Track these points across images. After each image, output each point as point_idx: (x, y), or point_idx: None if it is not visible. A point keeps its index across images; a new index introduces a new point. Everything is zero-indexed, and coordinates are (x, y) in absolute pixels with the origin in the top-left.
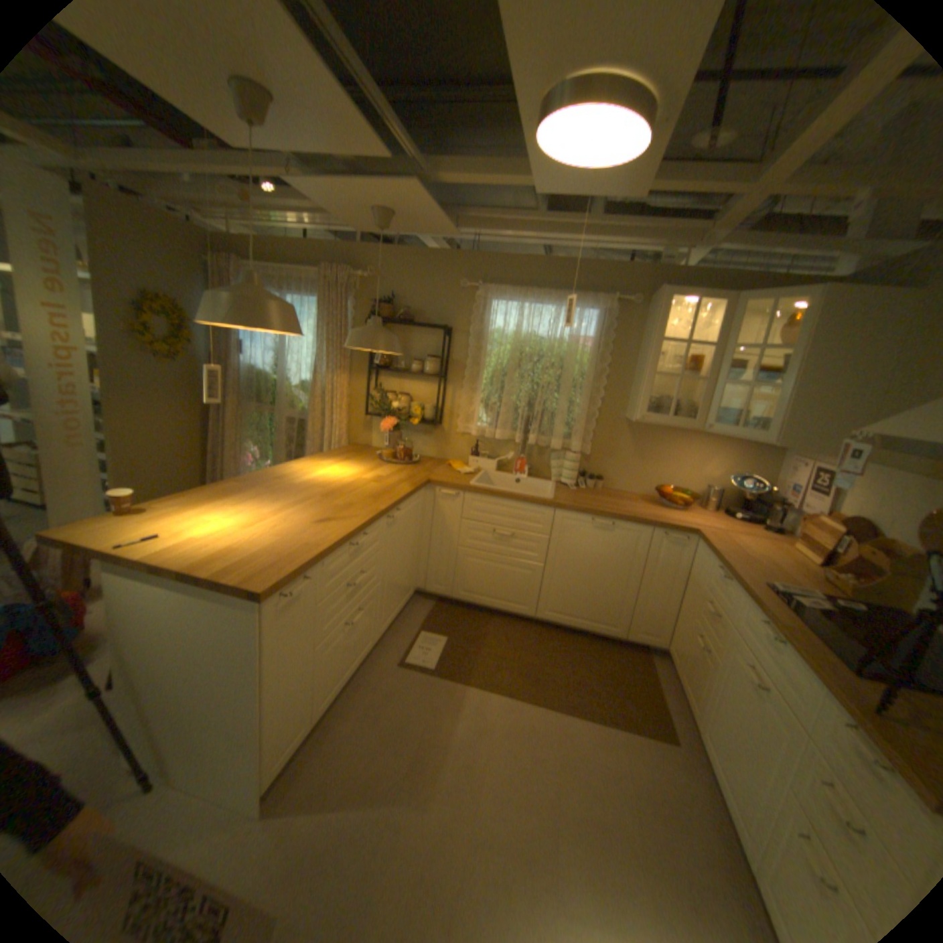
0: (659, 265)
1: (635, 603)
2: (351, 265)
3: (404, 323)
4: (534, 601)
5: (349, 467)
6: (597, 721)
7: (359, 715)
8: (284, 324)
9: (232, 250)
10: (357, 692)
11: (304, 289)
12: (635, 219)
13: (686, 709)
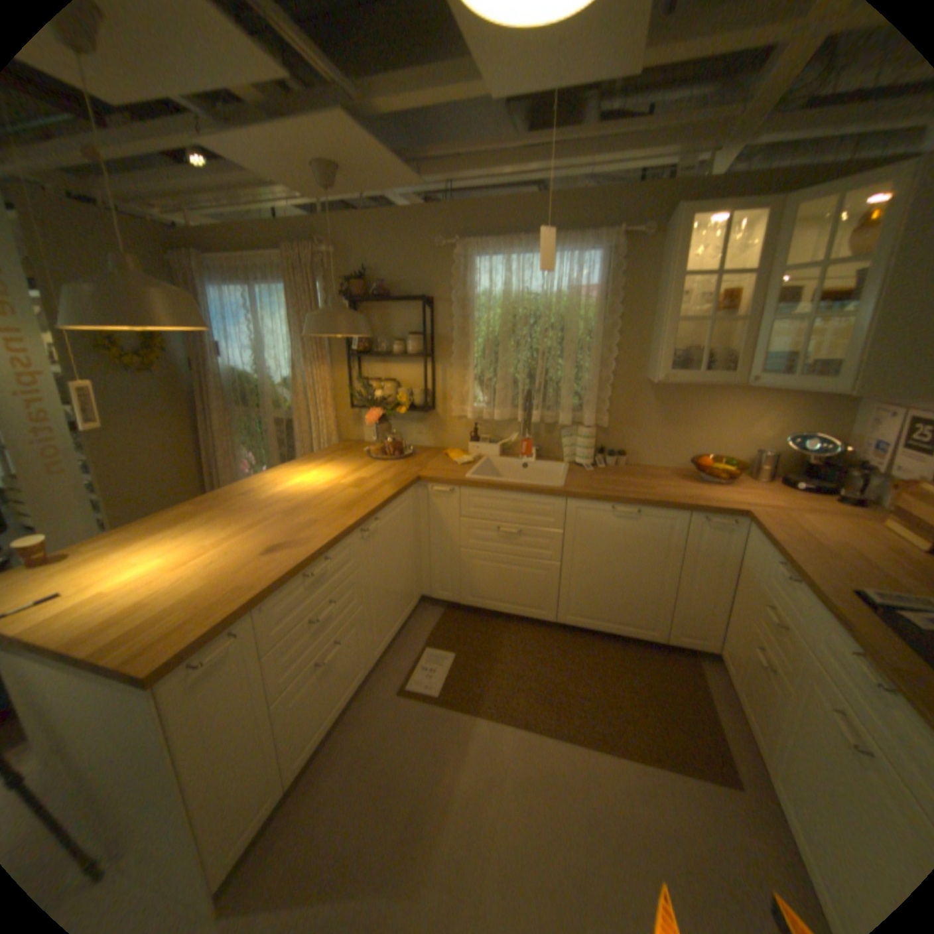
0: (674, 180)
1: (674, 602)
2: (315, 242)
3: (378, 299)
4: (553, 604)
5: (330, 471)
6: (634, 758)
7: (347, 763)
8: (167, 317)
9: (193, 245)
10: (348, 732)
11: (270, 277)
12: (636, 122)
13: (748, 734)
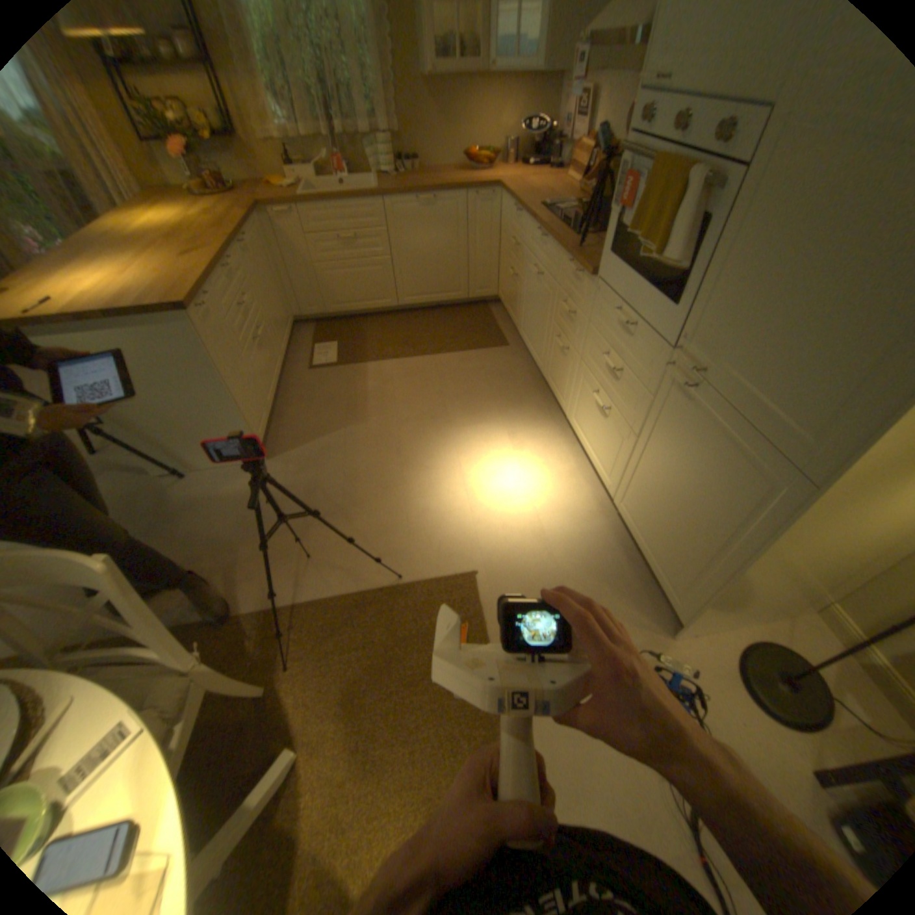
0: None
1: (466, 266)
2: None
3: None
4: (392, 292)
5: (164, 210)
6: (456, 351)
7: (296, 401)
8: None
9: None
10: (287, 392)
11: None
12: None
13: (510, 327)
